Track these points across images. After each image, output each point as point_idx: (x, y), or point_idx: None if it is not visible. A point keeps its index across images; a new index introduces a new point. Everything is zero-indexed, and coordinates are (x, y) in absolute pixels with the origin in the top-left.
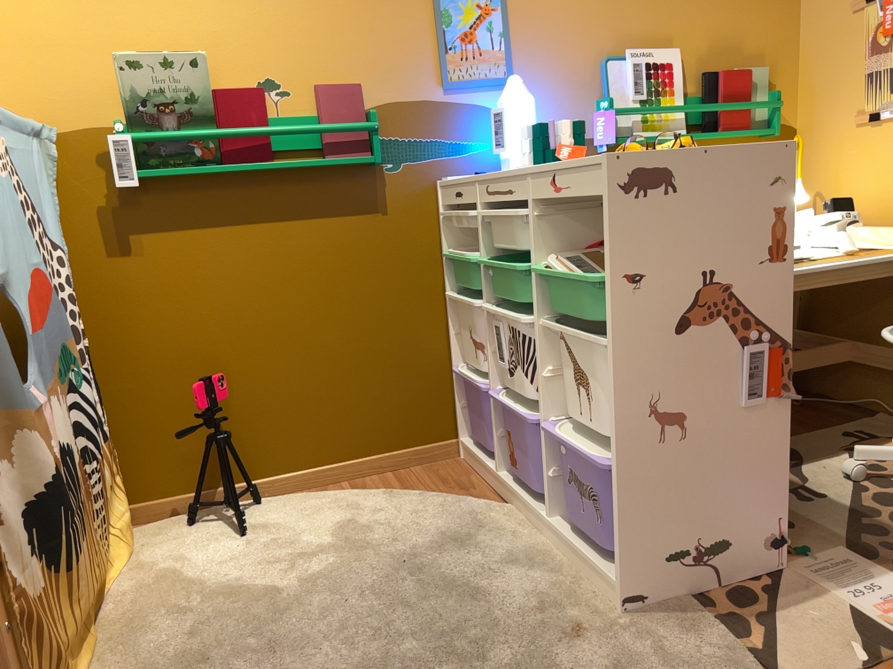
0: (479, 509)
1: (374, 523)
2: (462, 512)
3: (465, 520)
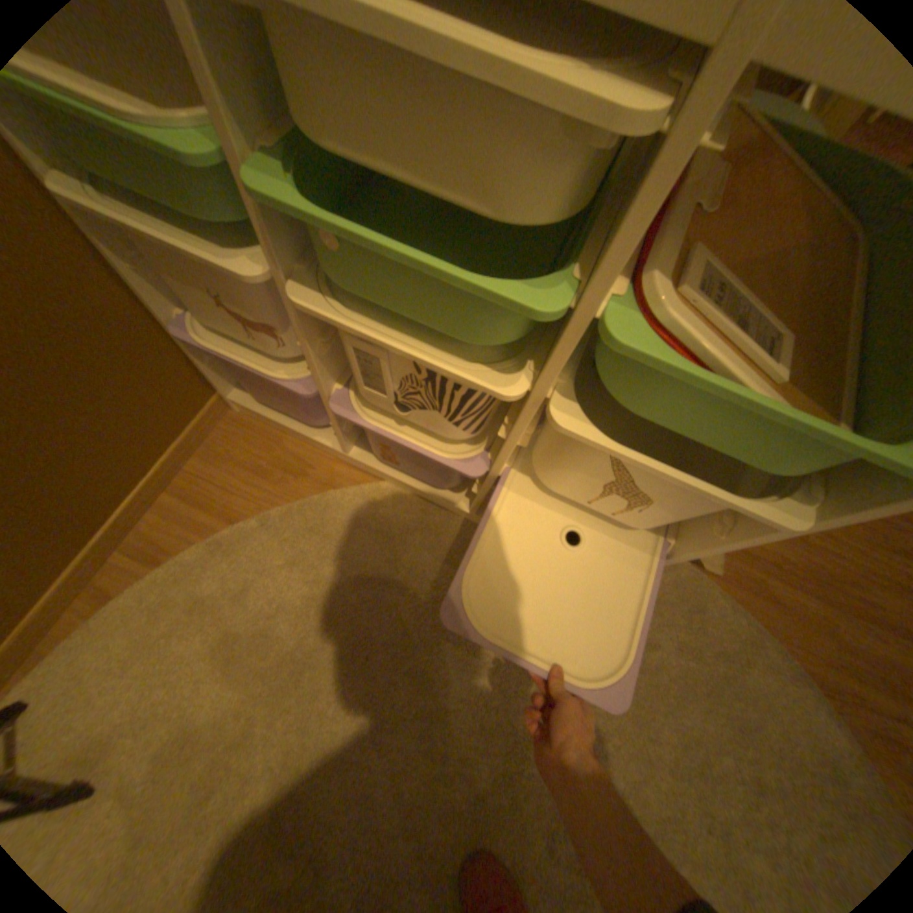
0: (358, 507)
1: (261, 617)
2: (344, 525)
3: (361, 537)
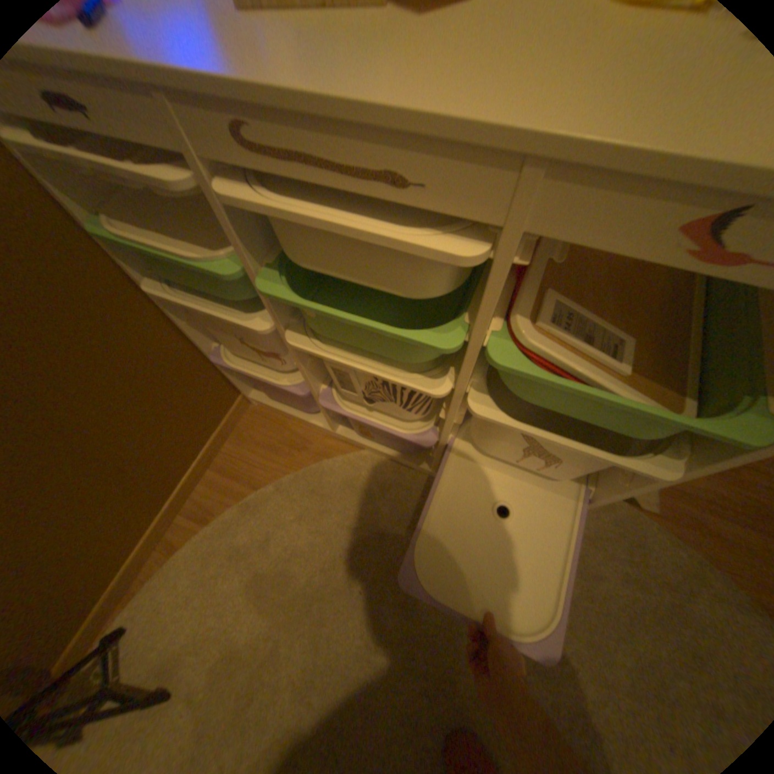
0: (345, 472)
1: (280, 561)
2: (336, 486)
3: (350, 495)
